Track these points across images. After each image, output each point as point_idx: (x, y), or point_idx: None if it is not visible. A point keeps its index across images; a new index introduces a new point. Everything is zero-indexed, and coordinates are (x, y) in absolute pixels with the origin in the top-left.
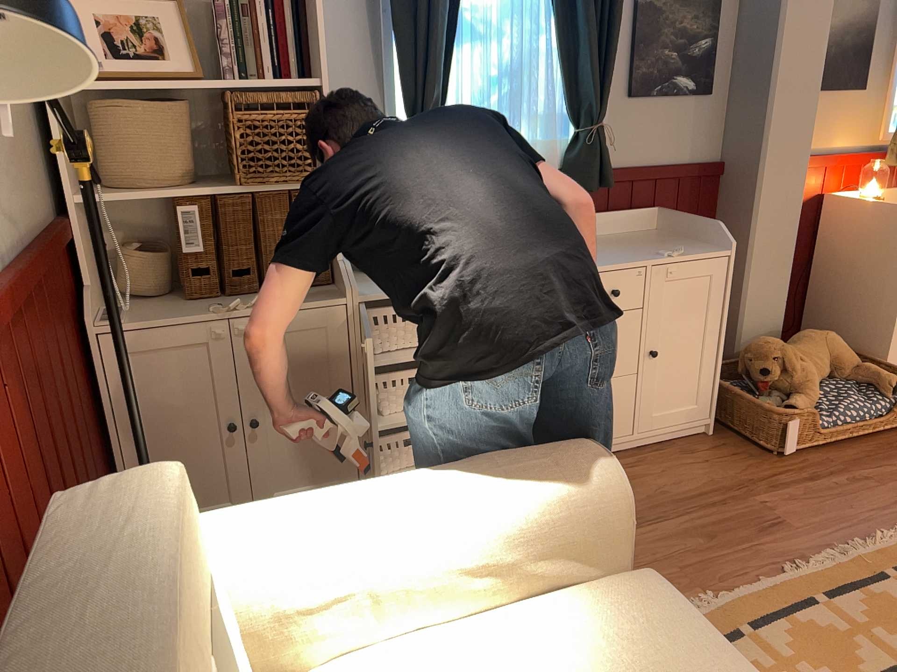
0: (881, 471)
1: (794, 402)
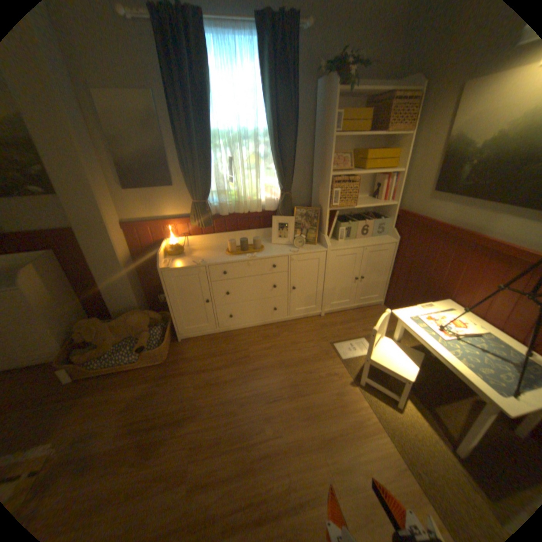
0: (95, 400)
1: (80, 357)
